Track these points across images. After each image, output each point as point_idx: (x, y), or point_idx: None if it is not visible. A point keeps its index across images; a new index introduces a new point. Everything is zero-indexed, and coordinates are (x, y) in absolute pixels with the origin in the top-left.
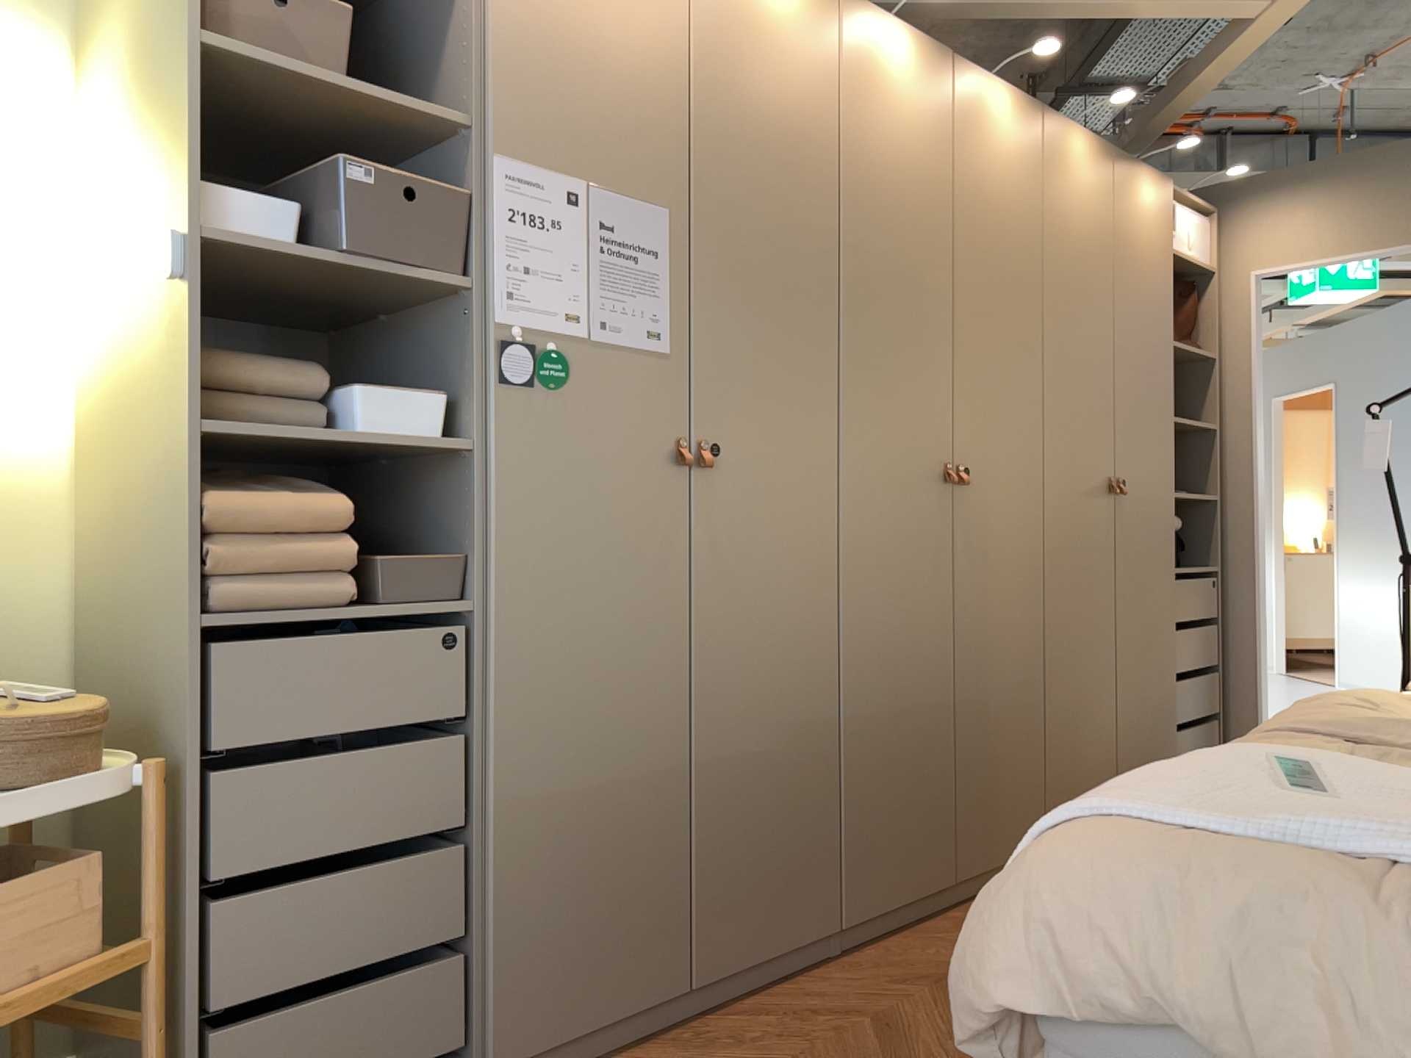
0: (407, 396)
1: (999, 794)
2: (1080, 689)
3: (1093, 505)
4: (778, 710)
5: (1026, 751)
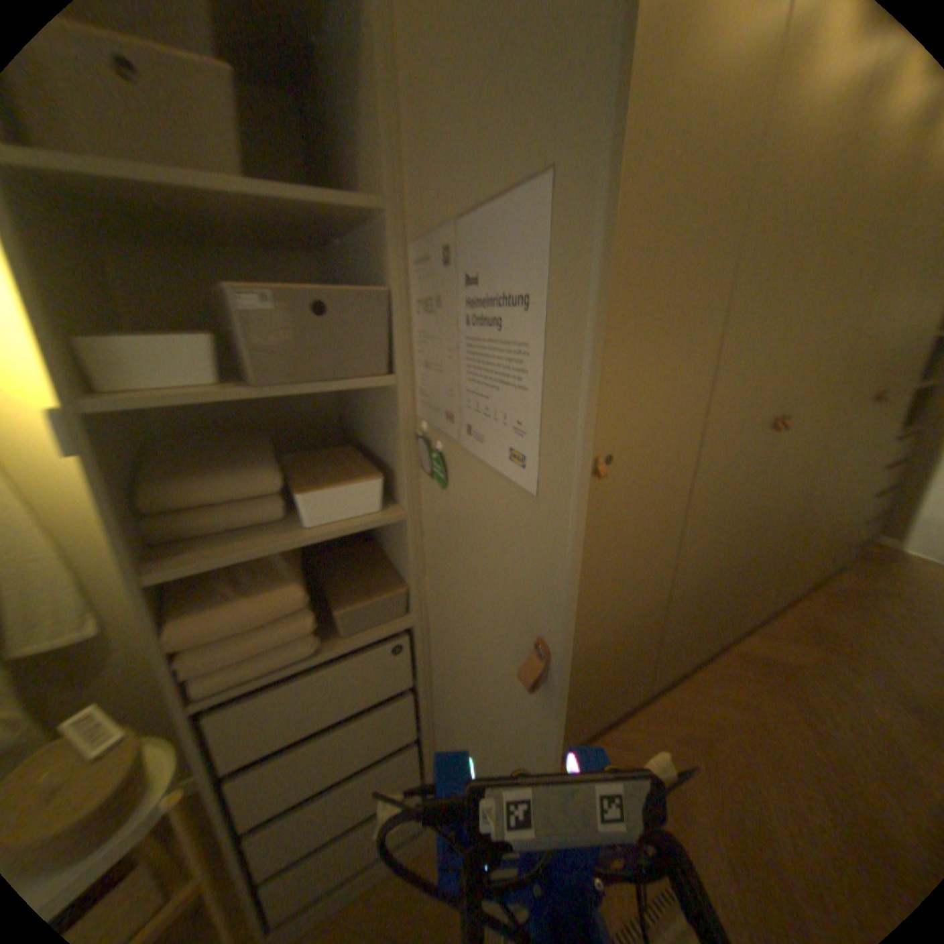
0: (349, 489)
1: (753, 601)
2: (816, 530)
3: (861, 416)
4: (630, 608)
5: (774, 574)
